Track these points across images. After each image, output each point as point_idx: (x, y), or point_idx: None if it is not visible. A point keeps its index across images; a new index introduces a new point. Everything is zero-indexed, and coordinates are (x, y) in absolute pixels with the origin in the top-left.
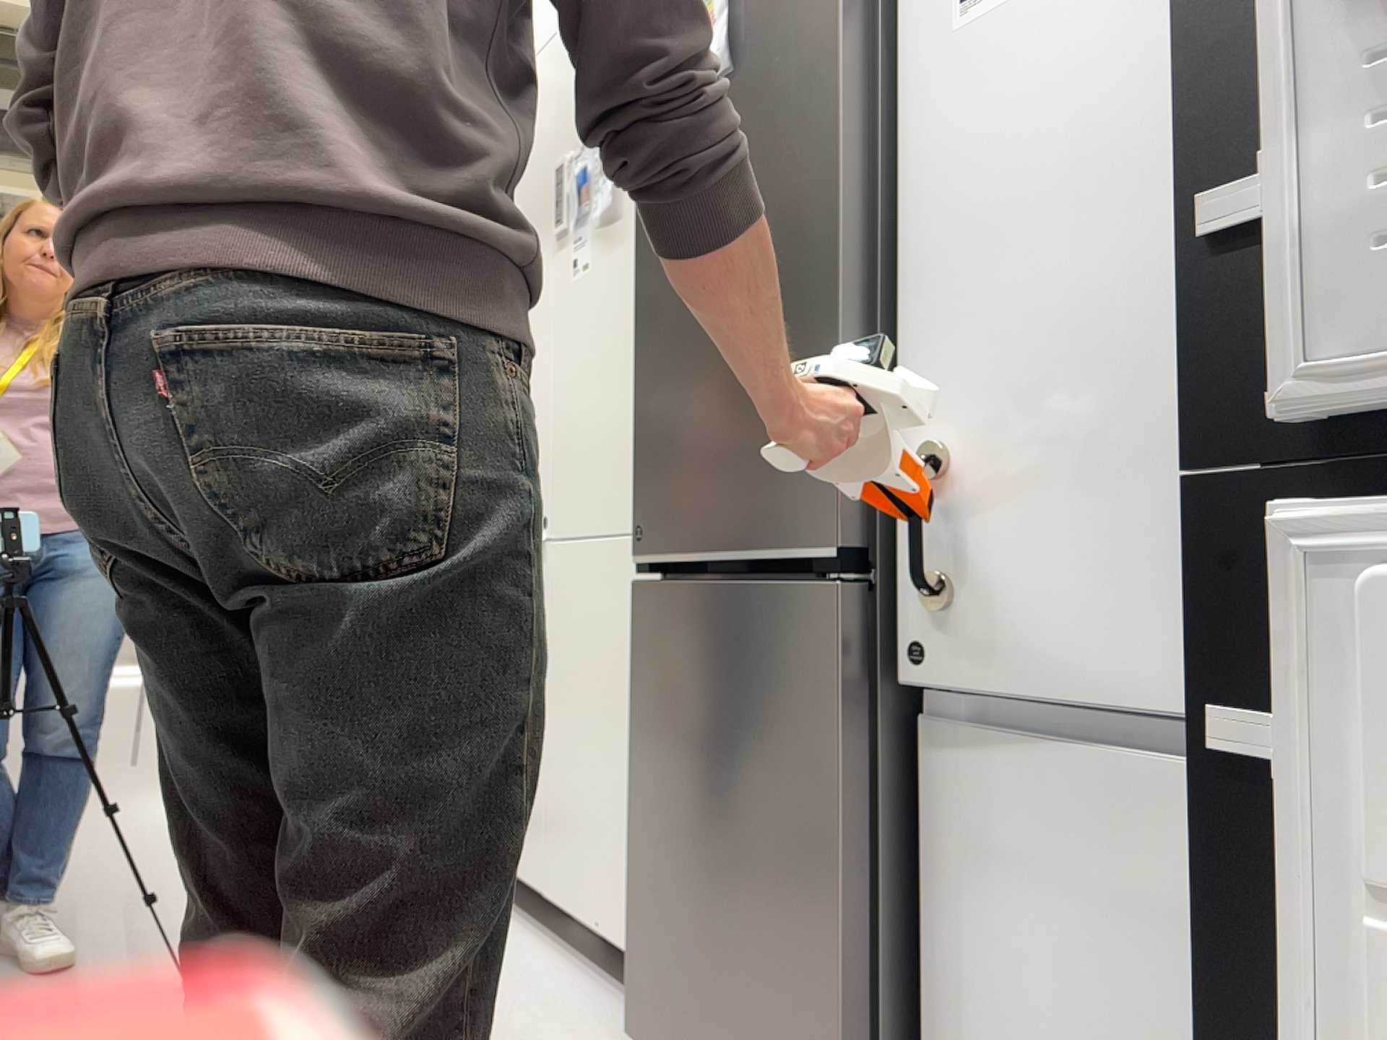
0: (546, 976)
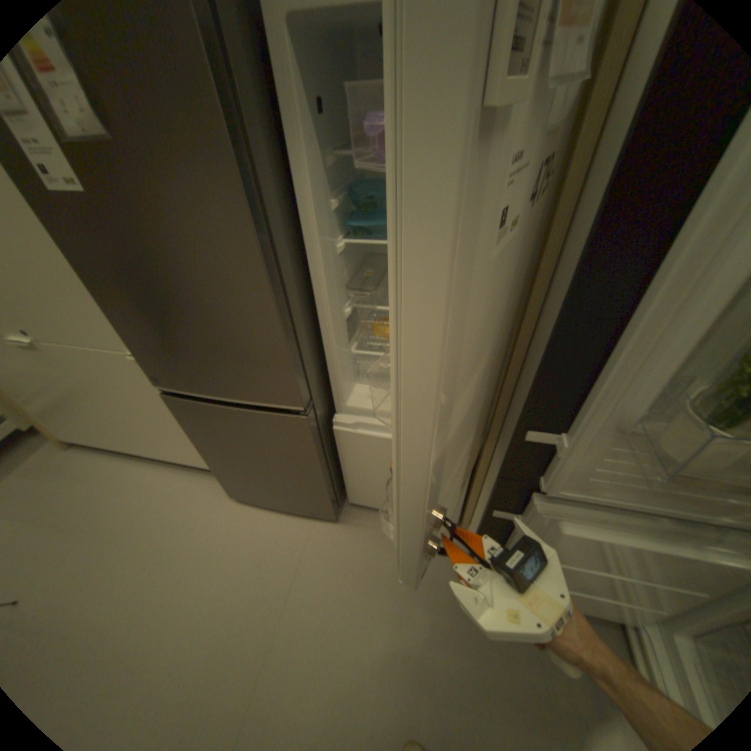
0: (168, 481)
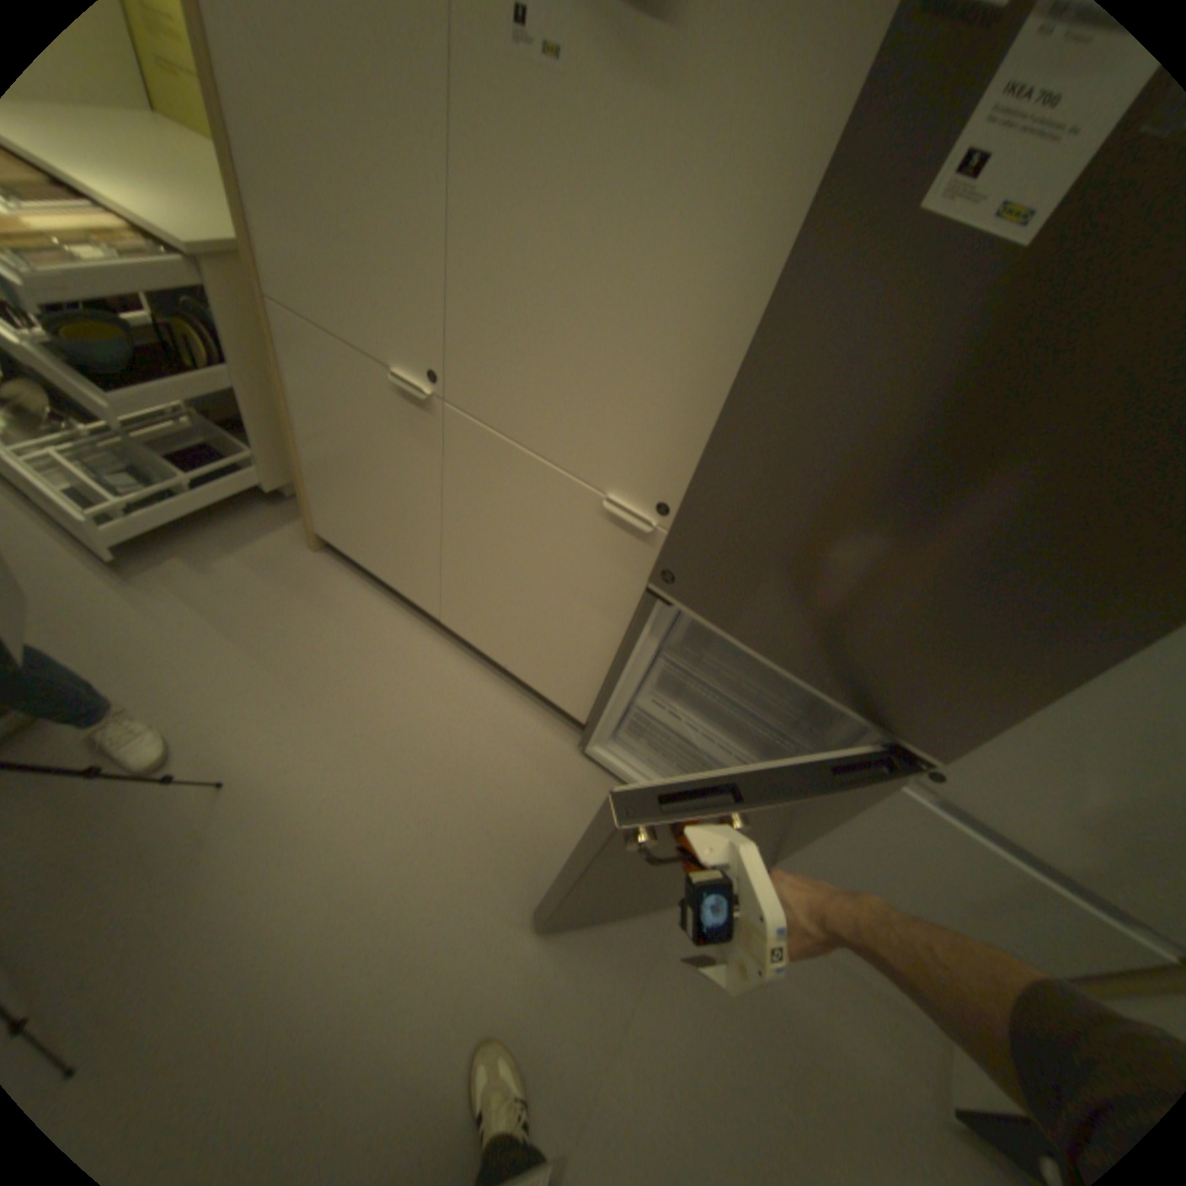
0: (469, 683)
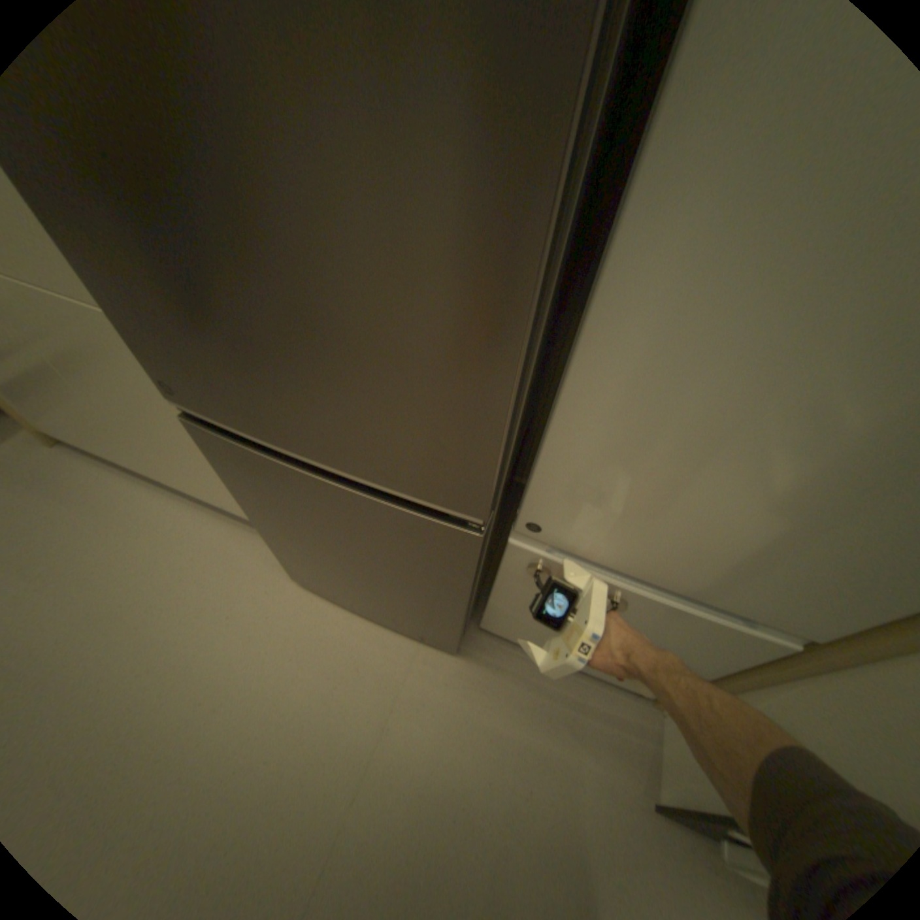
0: (200, 529)
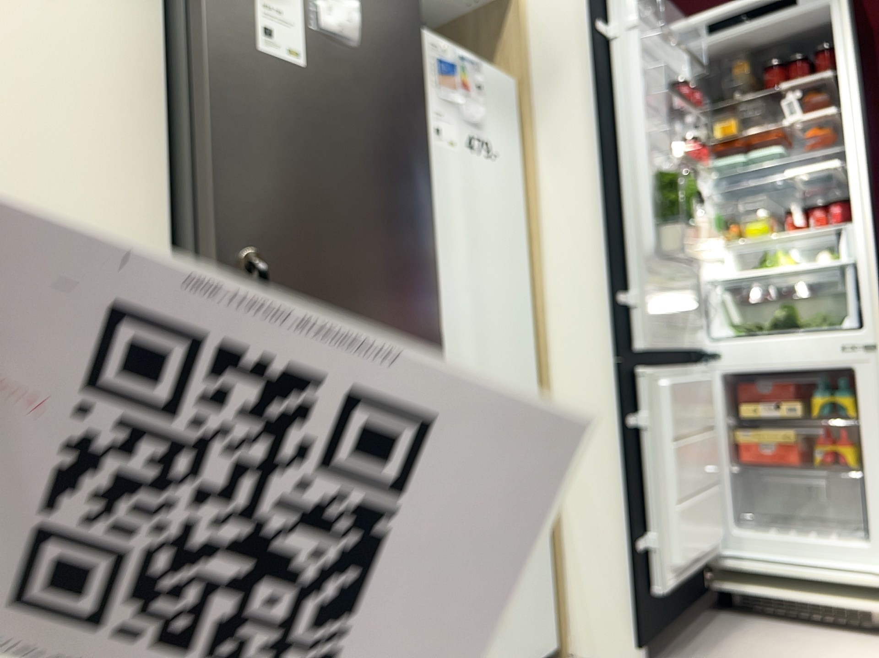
0: None
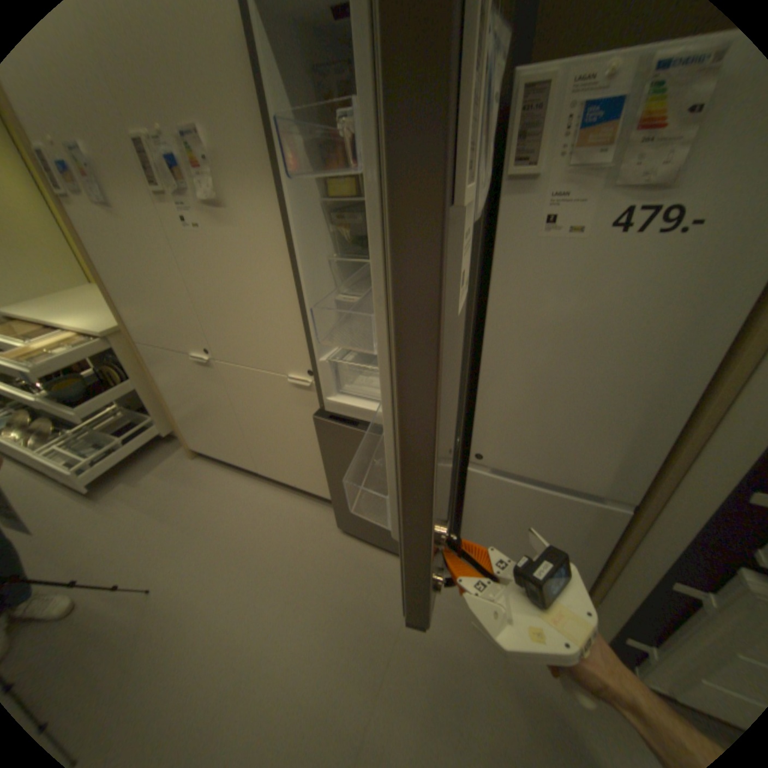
0: (279, 502)
